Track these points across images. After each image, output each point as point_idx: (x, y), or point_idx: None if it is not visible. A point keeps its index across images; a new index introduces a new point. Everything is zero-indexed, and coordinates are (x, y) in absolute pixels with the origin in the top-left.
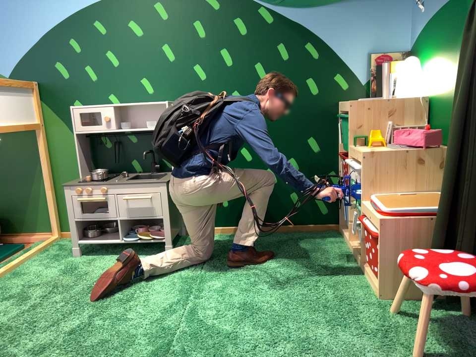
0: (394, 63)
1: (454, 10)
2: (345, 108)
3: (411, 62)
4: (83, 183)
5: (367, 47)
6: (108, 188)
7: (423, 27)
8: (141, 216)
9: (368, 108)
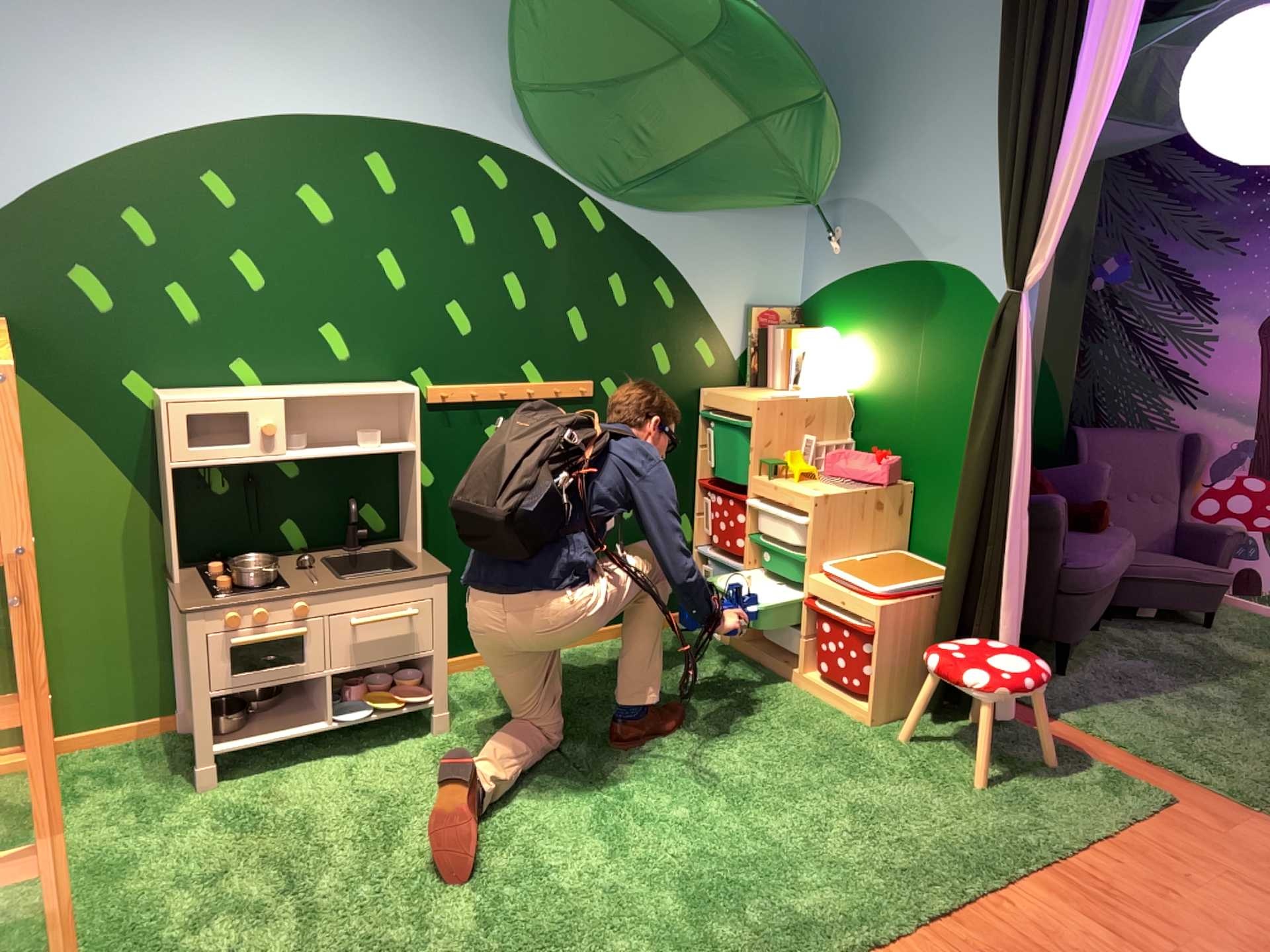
0: (787, 331)
1: (907, 286)
2: (732, 408)
3: (827, 340)
4: (231, 594)
5: (743, 296)
6: (320, 601)
7: (832, 281)
8: (390, 654)
9: (778, 414)
